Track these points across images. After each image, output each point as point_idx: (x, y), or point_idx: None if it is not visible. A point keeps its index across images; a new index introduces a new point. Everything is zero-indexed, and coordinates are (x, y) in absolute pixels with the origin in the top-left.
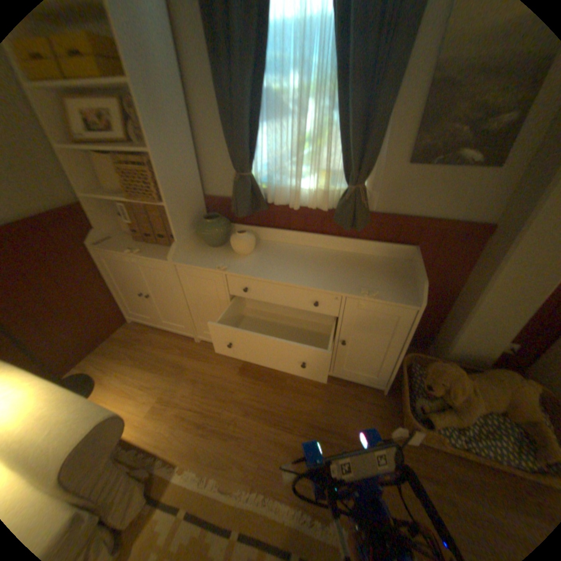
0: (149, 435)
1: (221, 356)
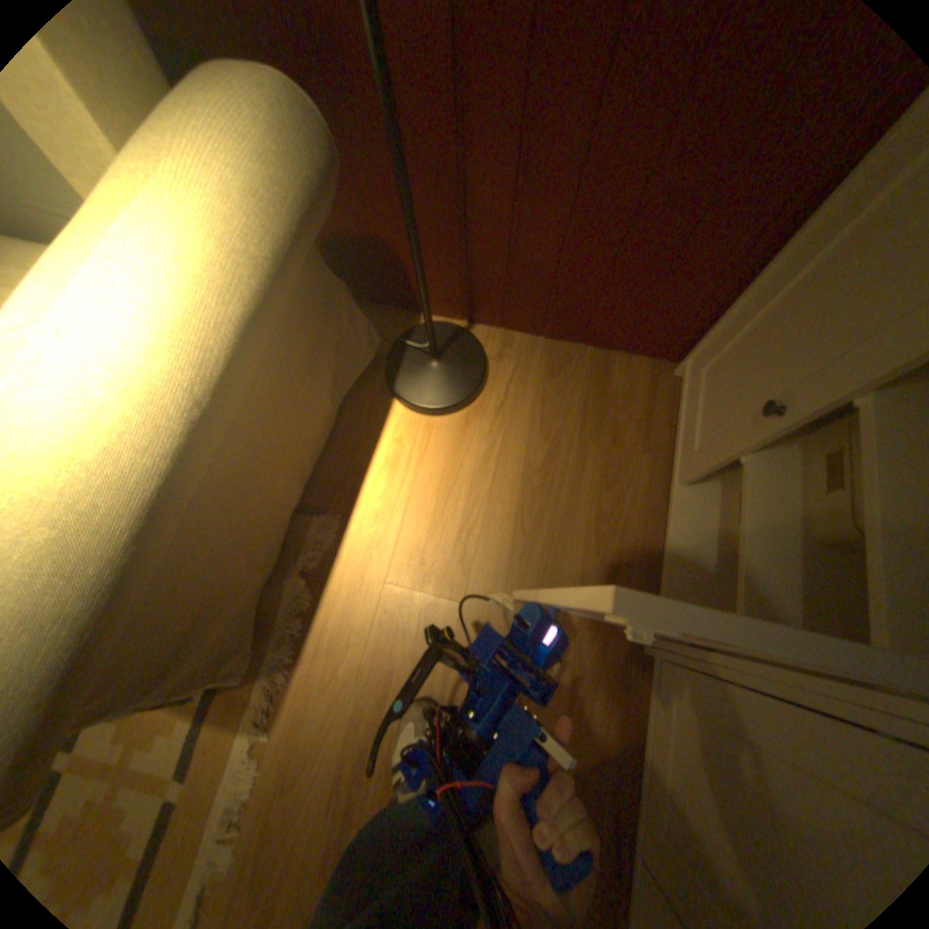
0: (341, 627)
1: (605, 773)
